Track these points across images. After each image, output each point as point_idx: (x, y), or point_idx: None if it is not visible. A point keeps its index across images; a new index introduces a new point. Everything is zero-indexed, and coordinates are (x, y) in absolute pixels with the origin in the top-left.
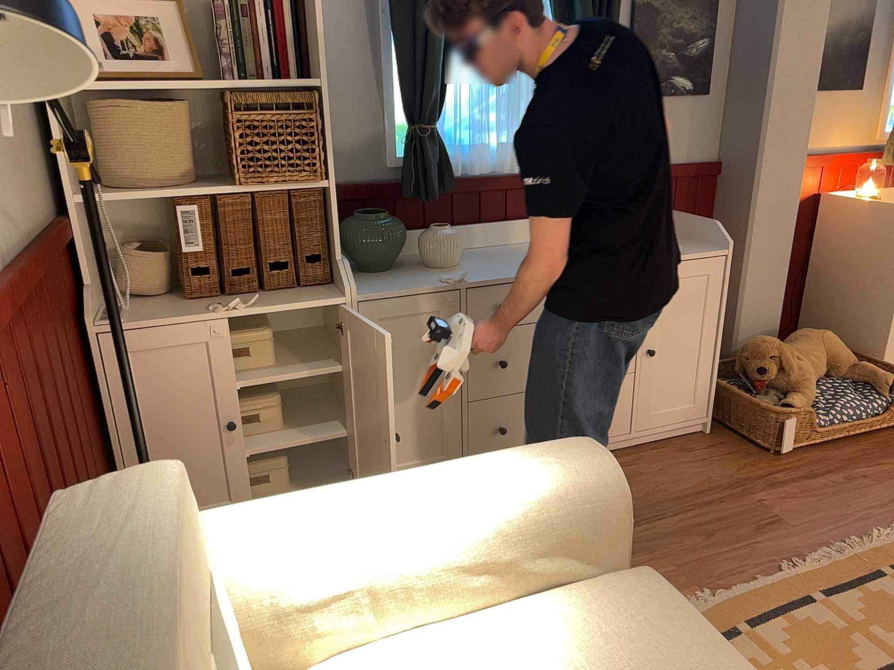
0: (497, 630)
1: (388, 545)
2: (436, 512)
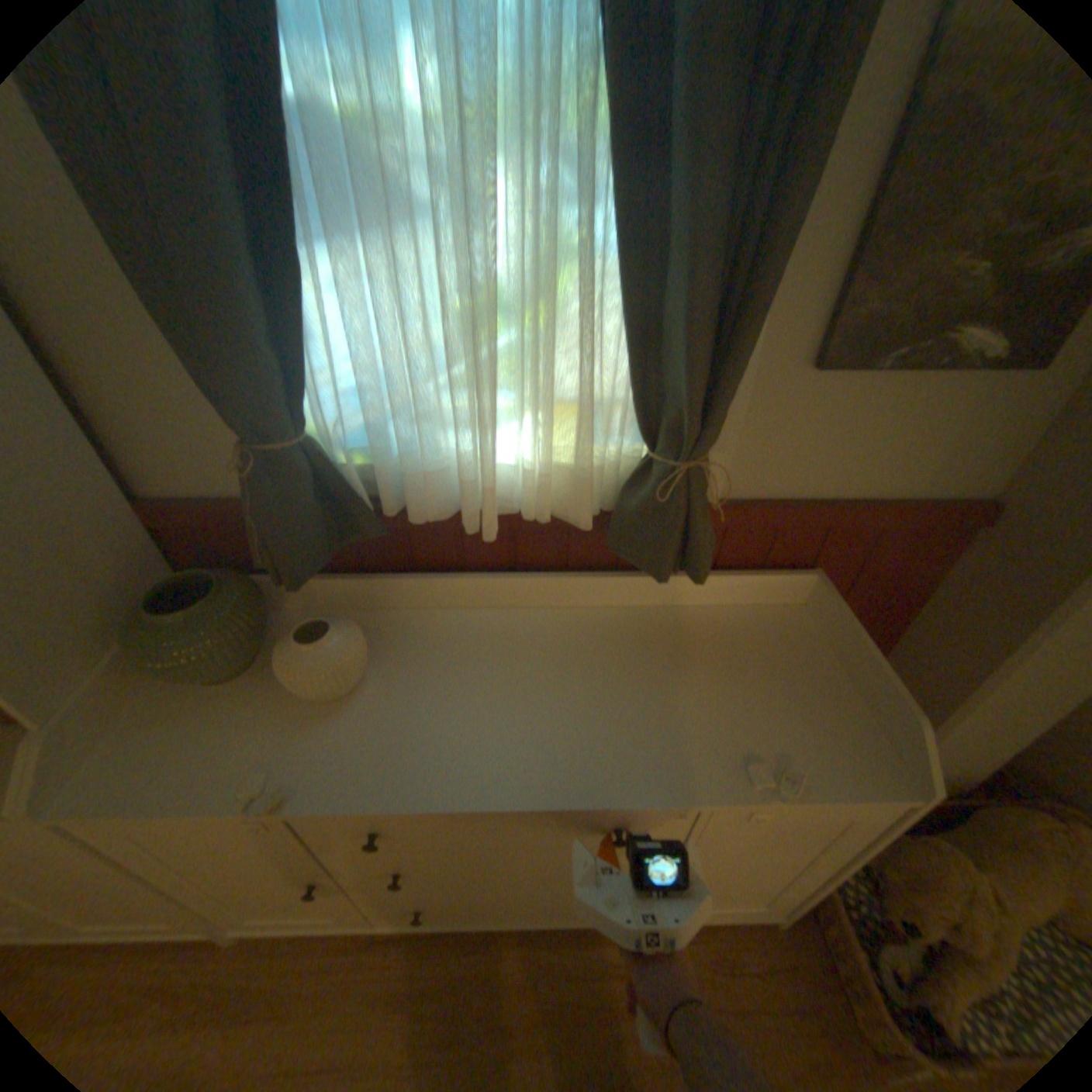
0: None
1: None
2: None
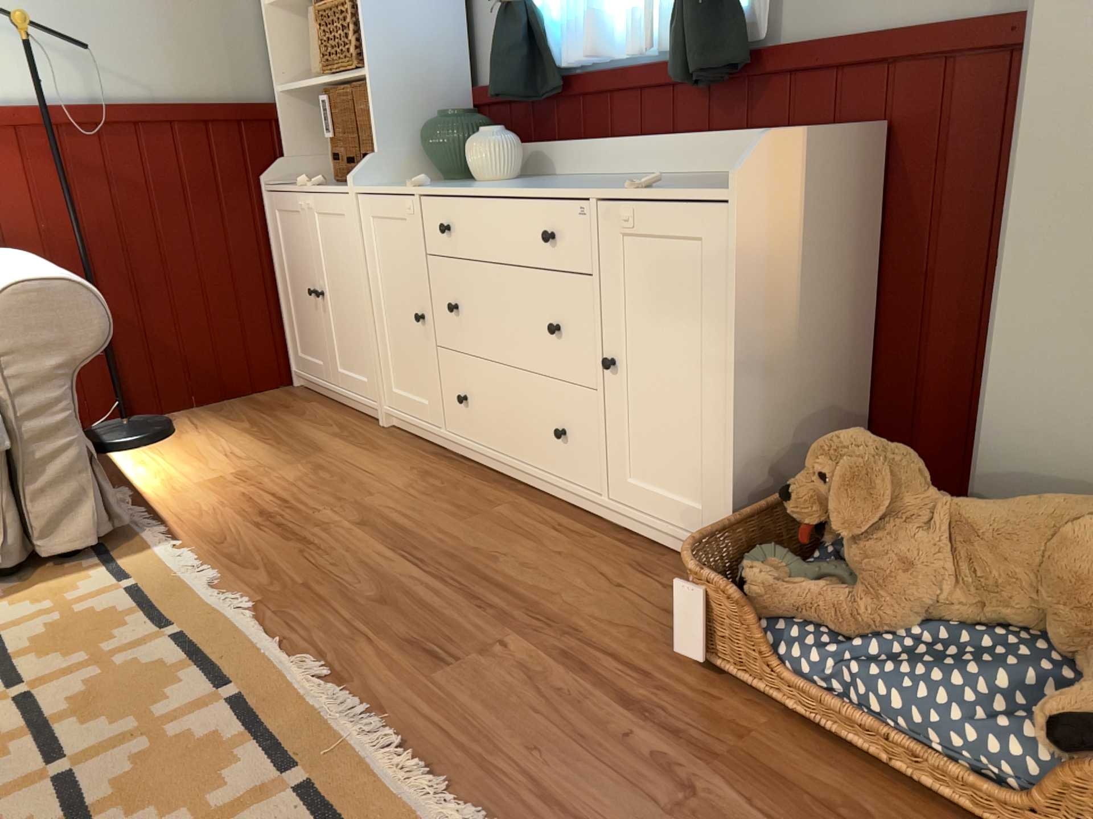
0: None
1: None
2: None
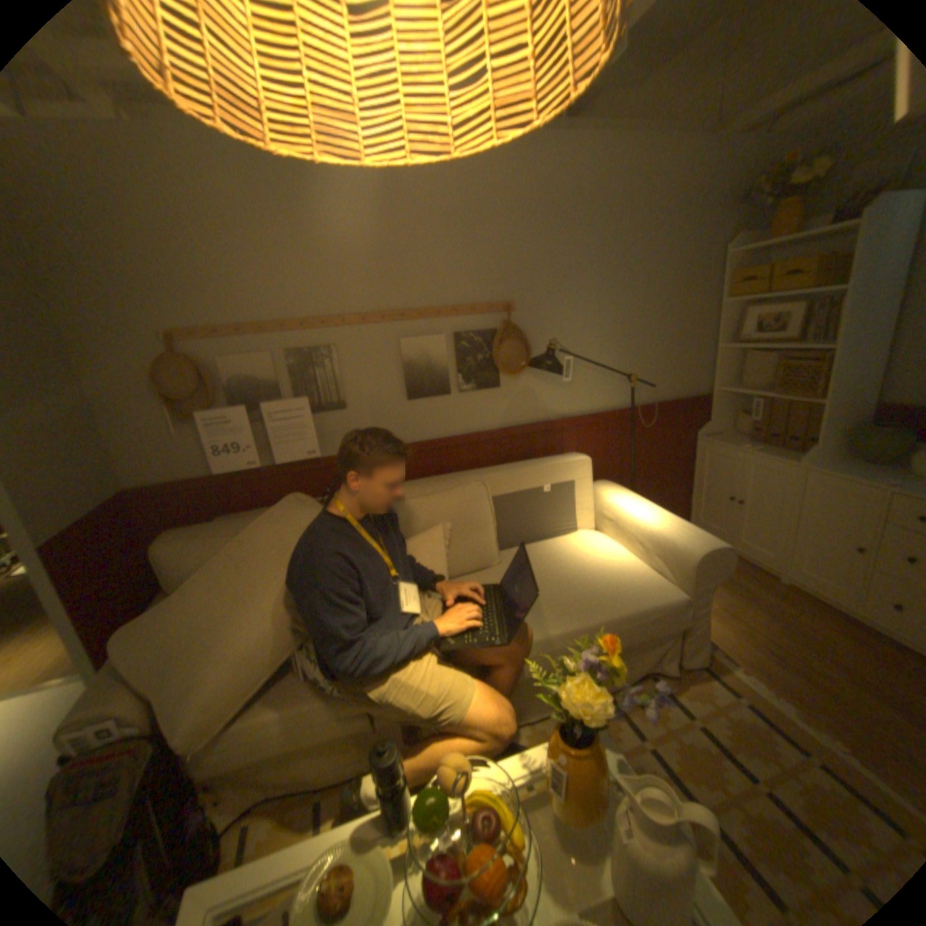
0: (630, 560)
1: (628, 517)
2: (645, 519)
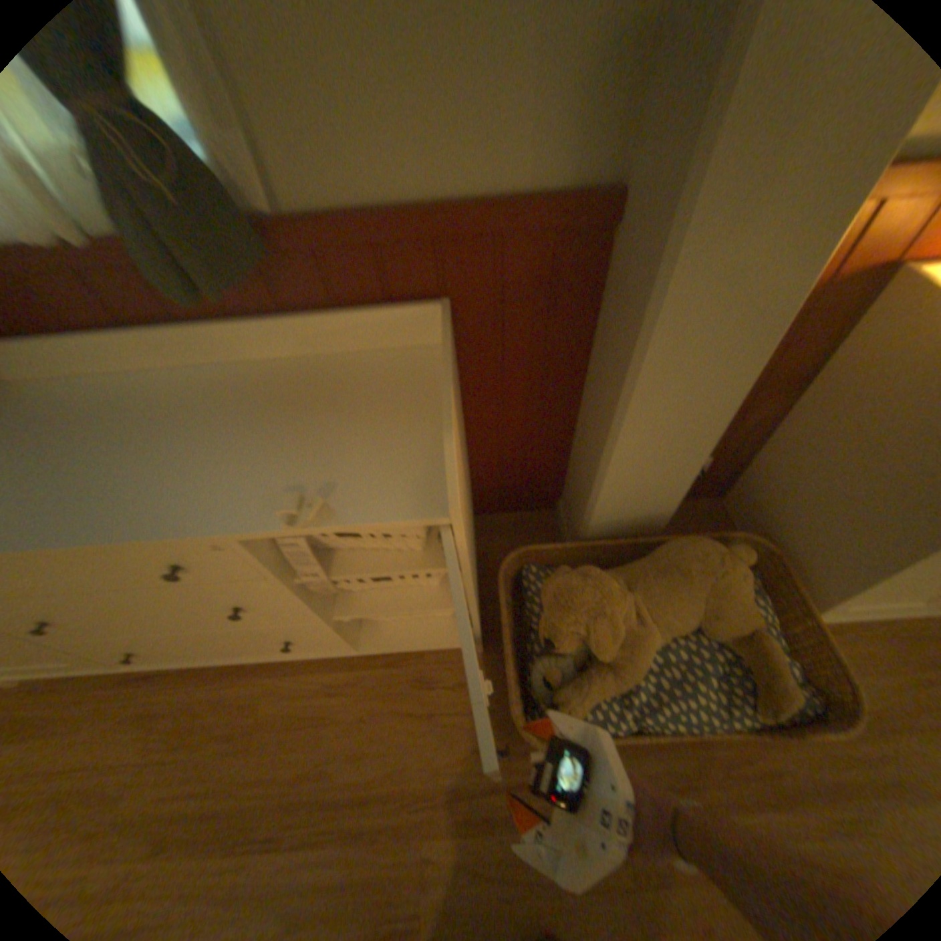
0: None
1: None
2: None
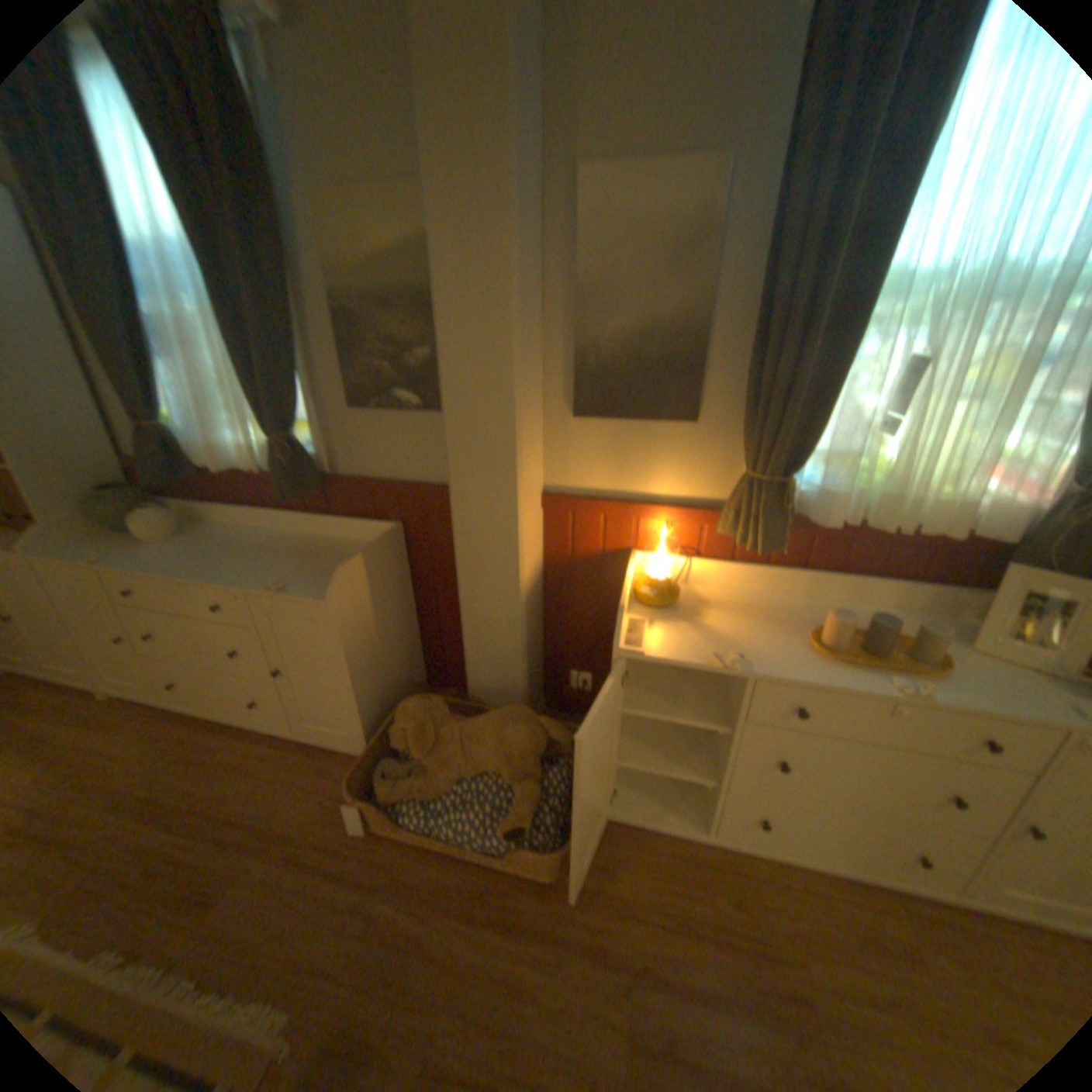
0: None
1: None
2: None
